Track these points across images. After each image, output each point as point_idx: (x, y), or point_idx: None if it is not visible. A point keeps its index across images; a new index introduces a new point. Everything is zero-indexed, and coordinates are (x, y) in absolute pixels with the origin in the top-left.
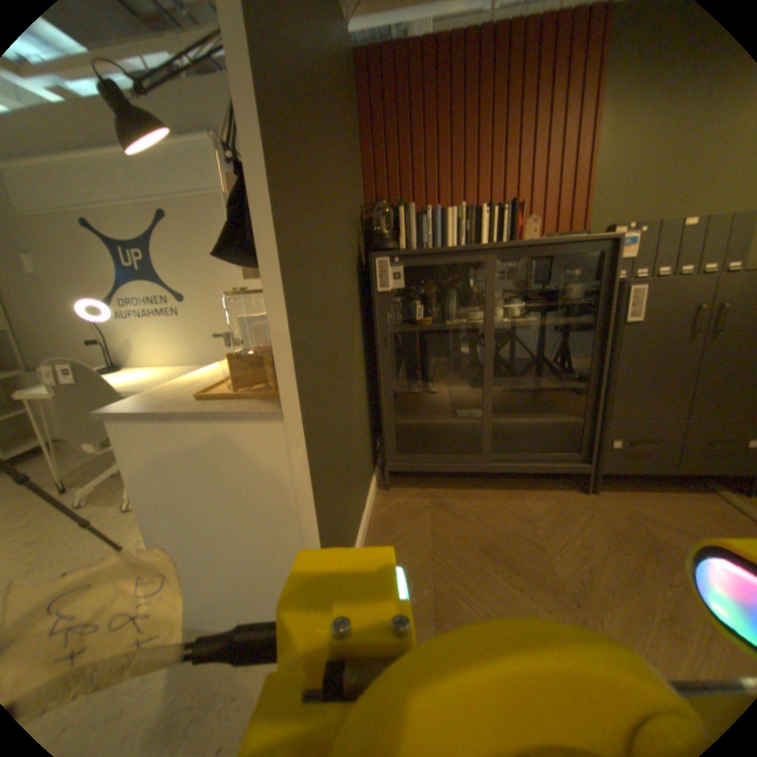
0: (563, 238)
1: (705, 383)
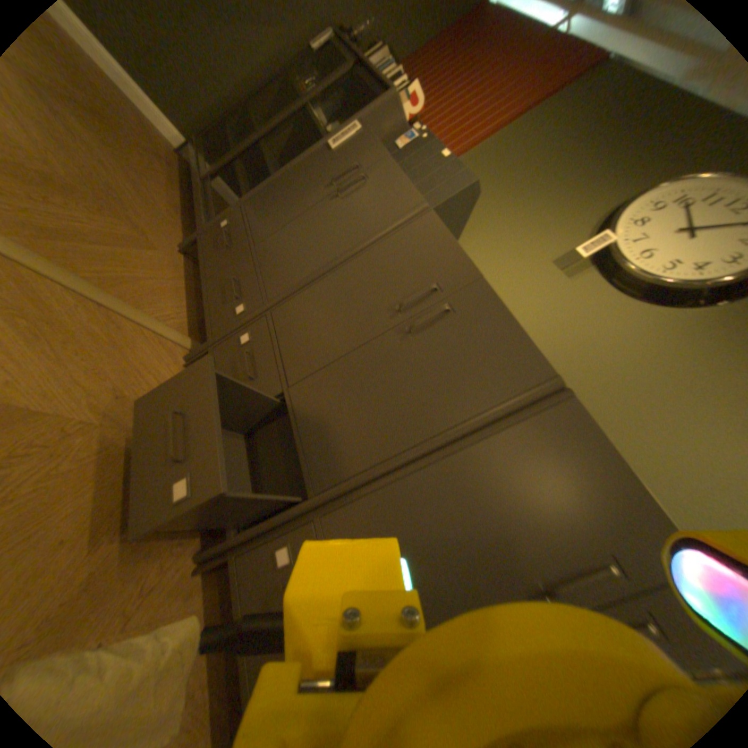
0: (377, 70)
1: (291, 227)
